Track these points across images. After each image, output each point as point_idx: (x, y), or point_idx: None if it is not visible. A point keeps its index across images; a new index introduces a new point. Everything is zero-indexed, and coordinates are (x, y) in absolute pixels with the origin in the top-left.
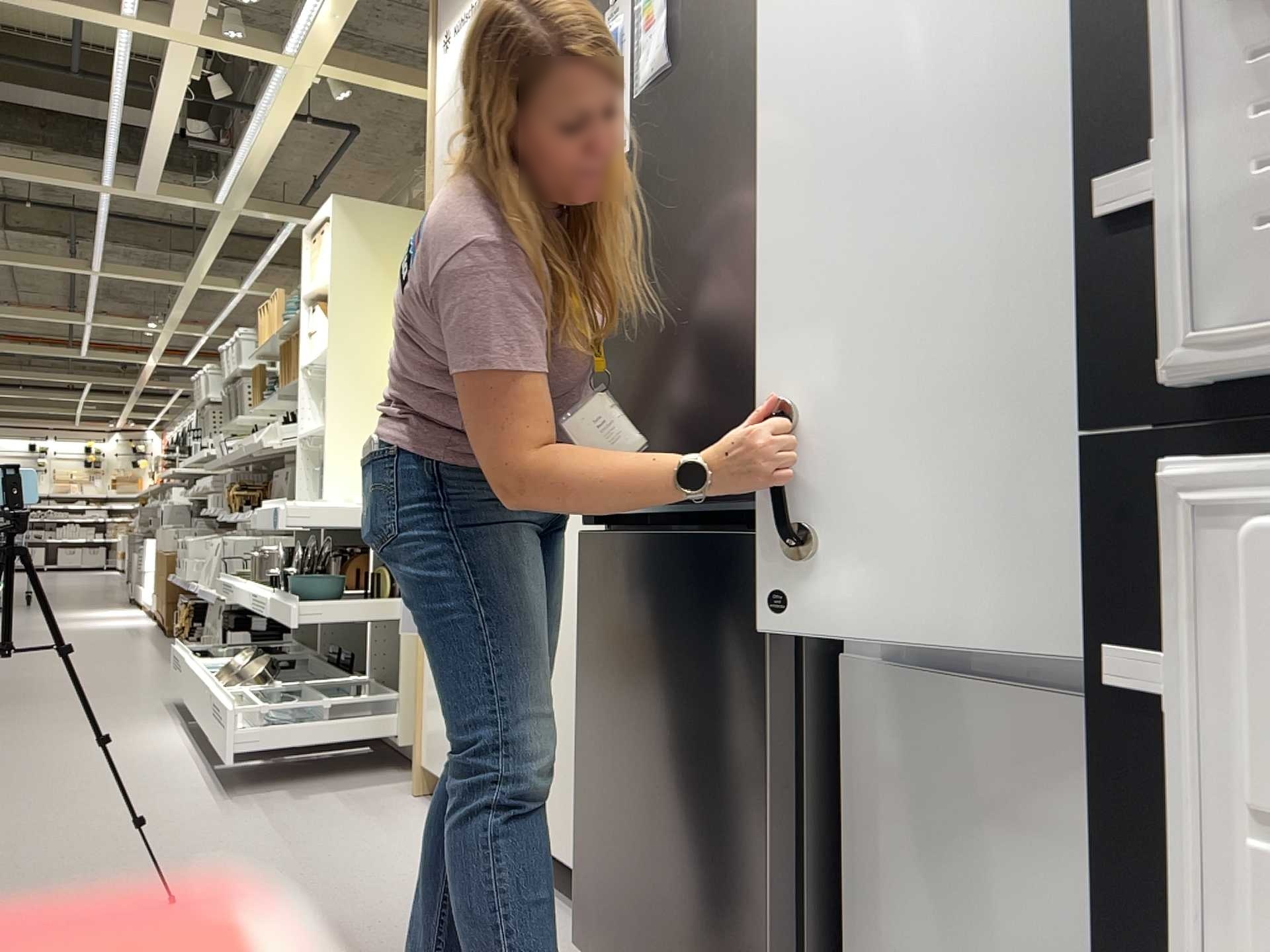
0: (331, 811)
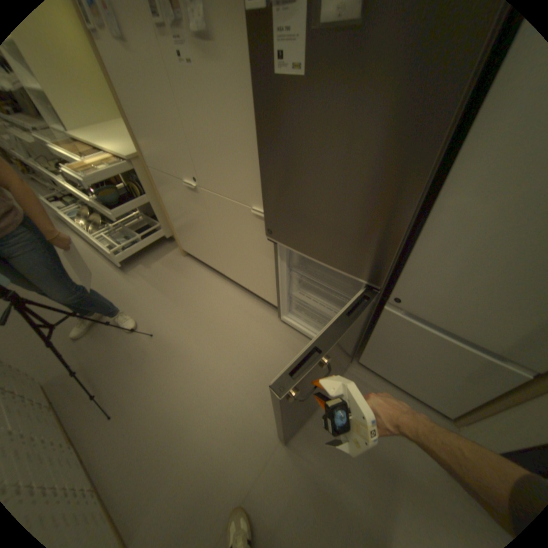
0: (163, 272)
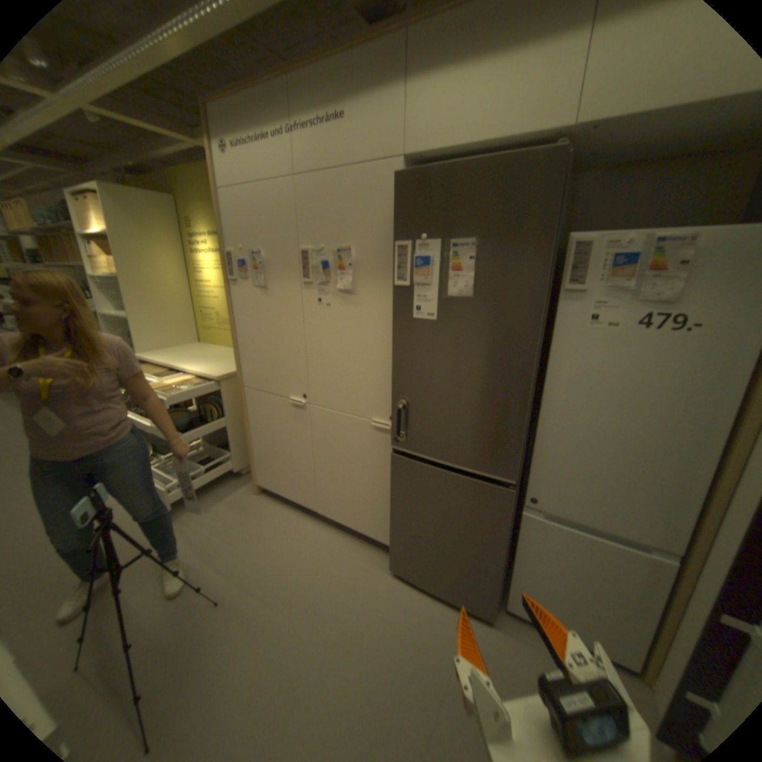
0: (229, 515)
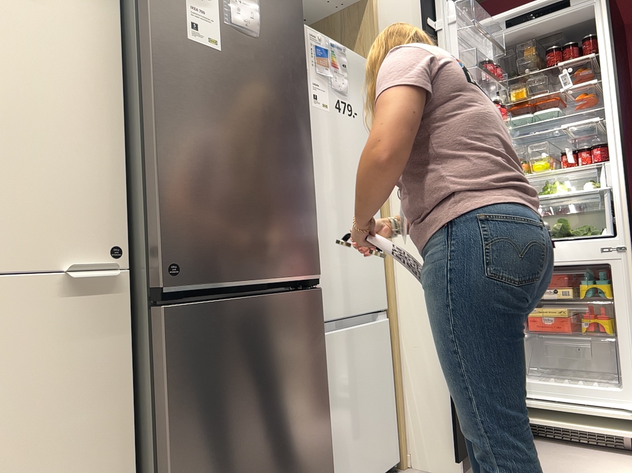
0: None
